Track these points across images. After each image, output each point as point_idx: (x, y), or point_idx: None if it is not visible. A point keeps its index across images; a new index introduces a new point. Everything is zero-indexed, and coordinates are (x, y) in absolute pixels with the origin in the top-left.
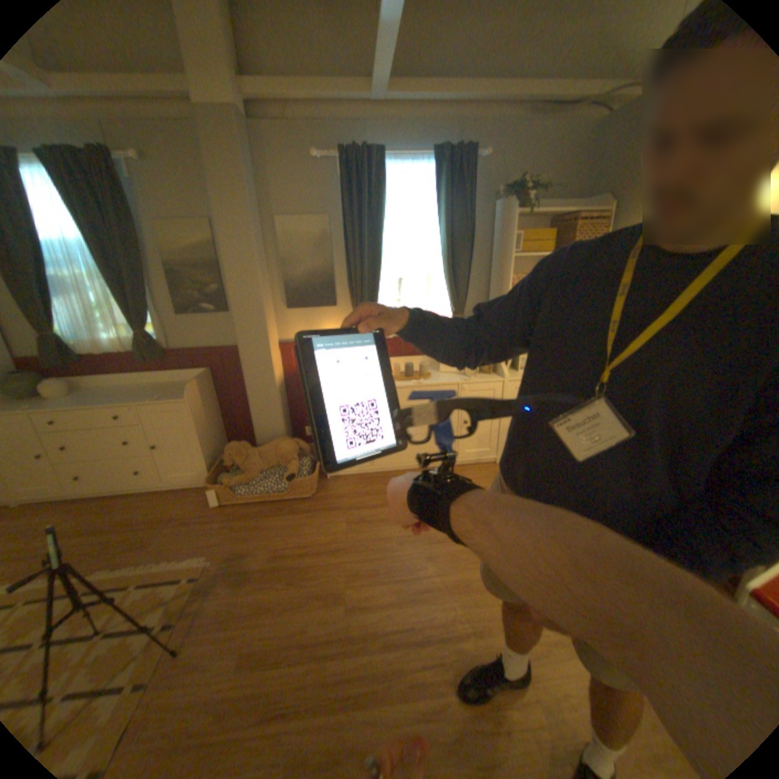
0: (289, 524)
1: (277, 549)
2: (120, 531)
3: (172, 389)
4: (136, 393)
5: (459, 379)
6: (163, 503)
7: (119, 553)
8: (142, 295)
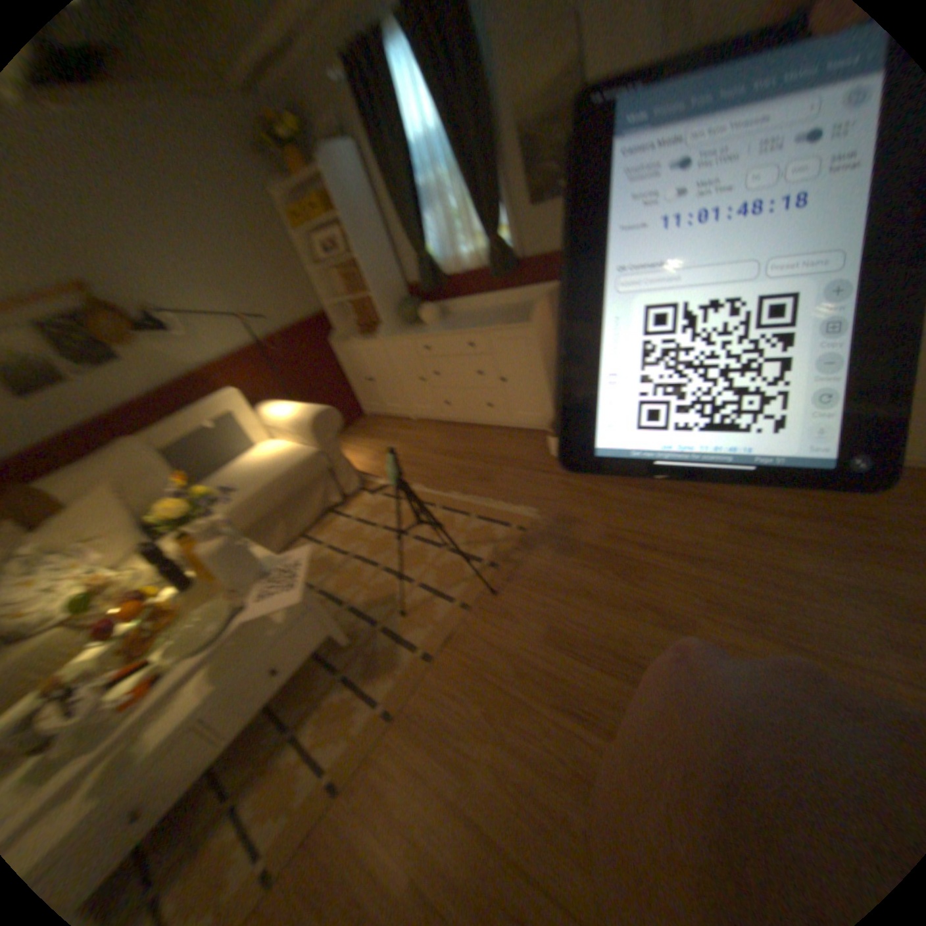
0: (638, 498)
1: (615, 525)
2: (473, 457)
3: (522, 308)
4: (489, 313)
5: None
6: (509, 438)
7: (469, 477)
8: (494, 182)
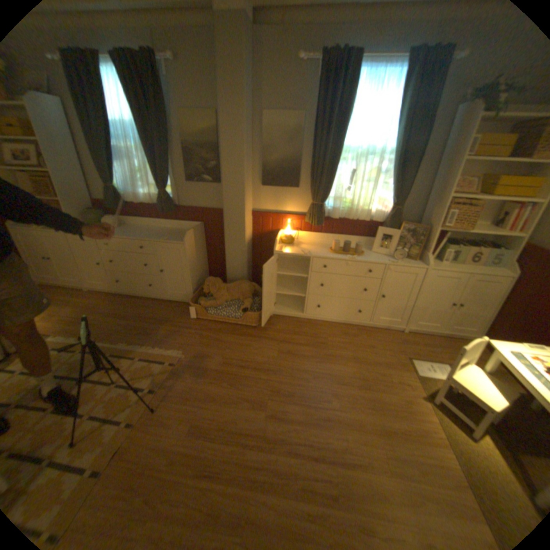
0: (238, 342)
1: (227, 358)
2: (136, 321)
3: (177, 234)
4: (155, 233)
5: (388, 261)
6: (163, 308)
7: (133, 335)
8: (165, 165)
